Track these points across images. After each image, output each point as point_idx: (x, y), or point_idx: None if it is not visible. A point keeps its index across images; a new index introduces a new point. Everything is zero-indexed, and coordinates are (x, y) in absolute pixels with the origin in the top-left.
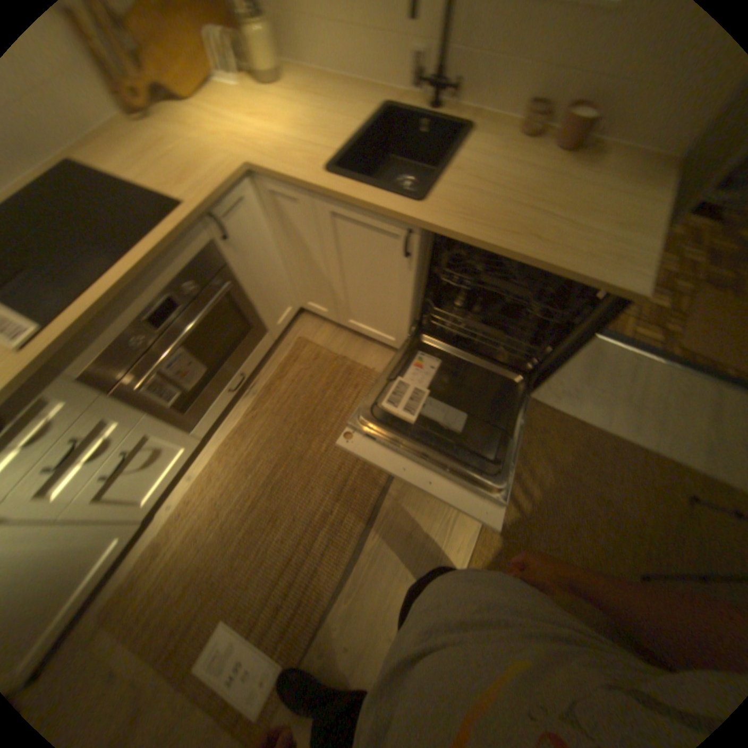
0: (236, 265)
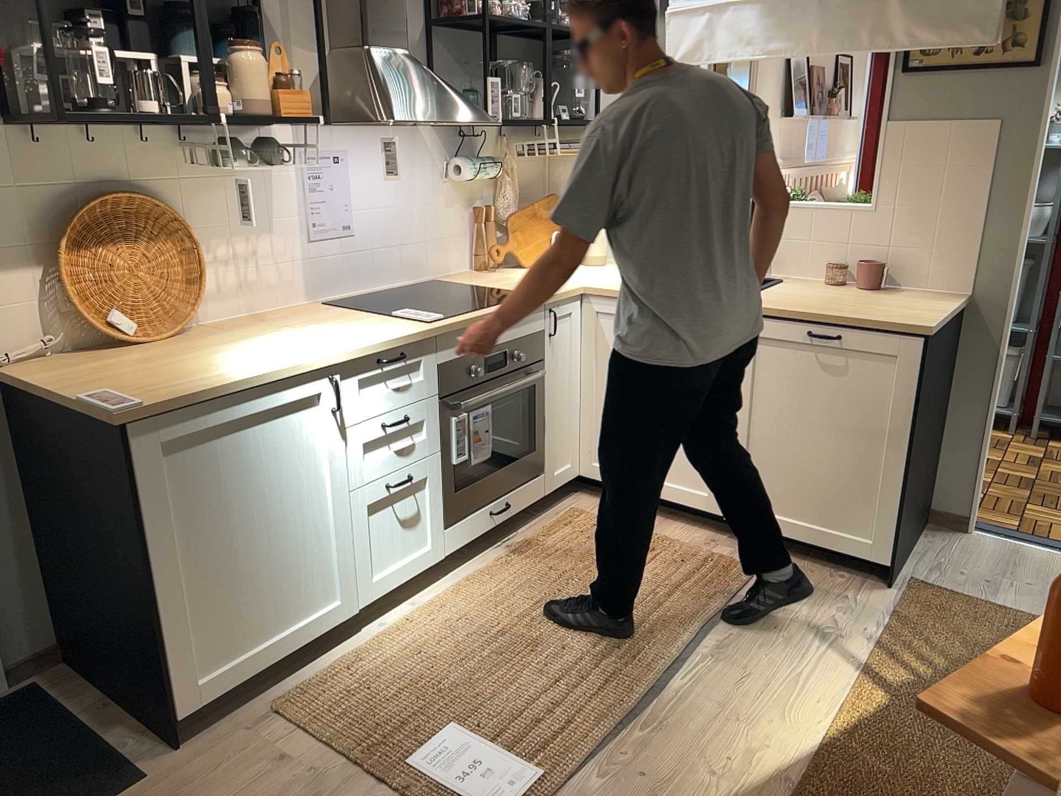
0: (548, 366)
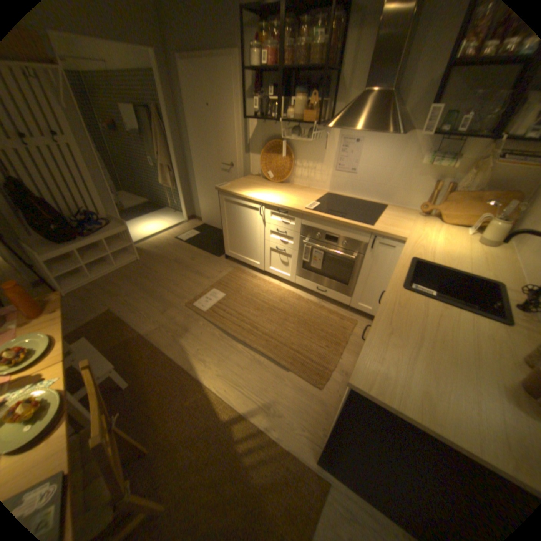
0: (365, 260)
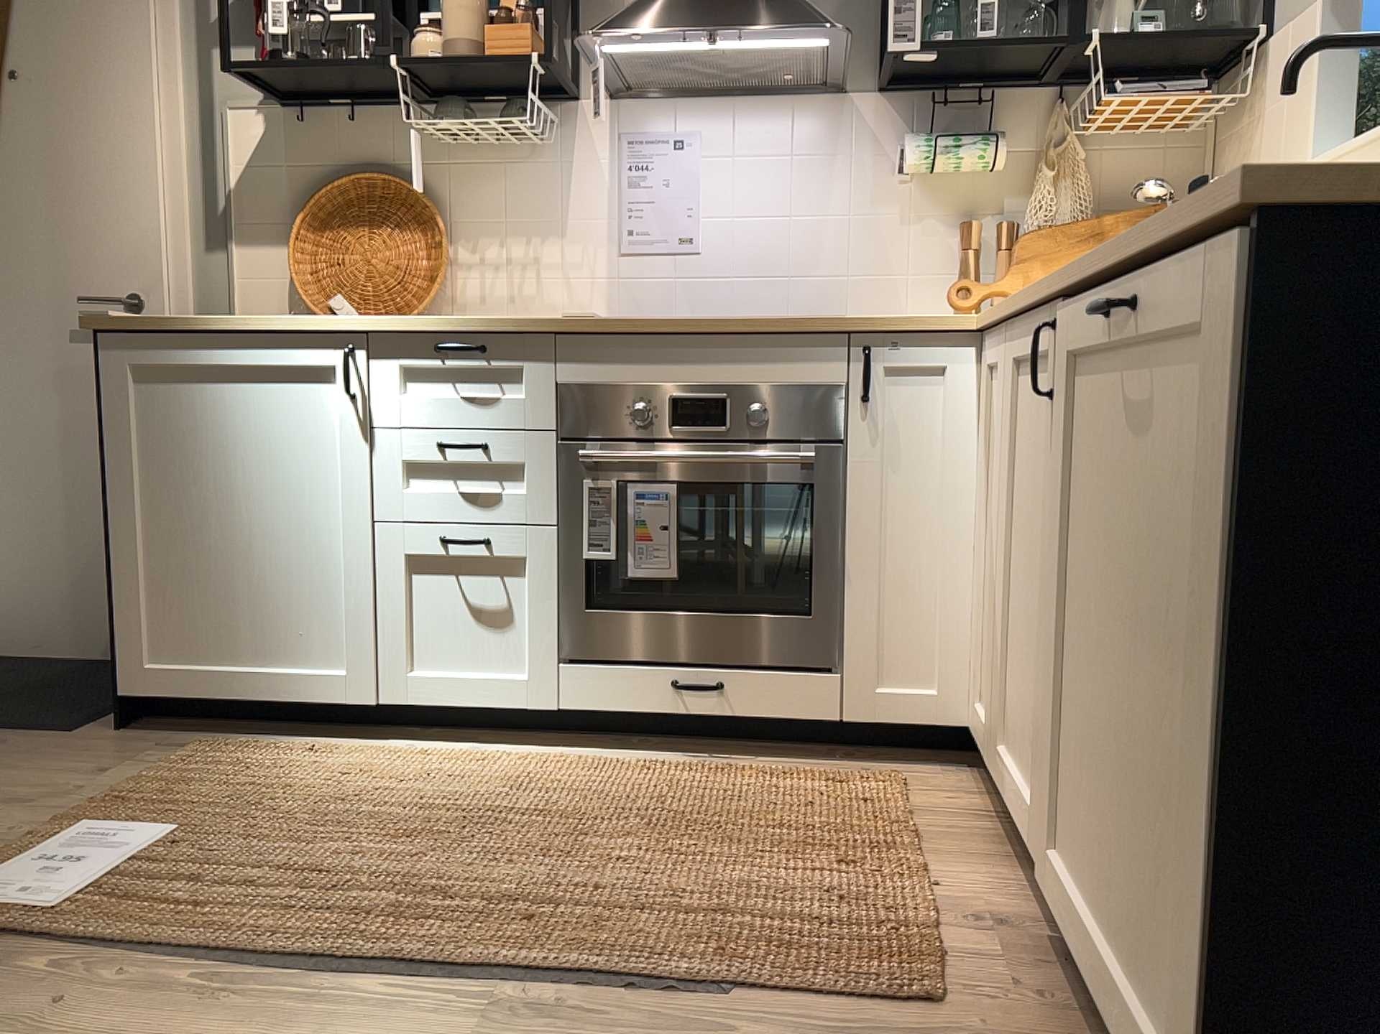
0: (859, 460)
